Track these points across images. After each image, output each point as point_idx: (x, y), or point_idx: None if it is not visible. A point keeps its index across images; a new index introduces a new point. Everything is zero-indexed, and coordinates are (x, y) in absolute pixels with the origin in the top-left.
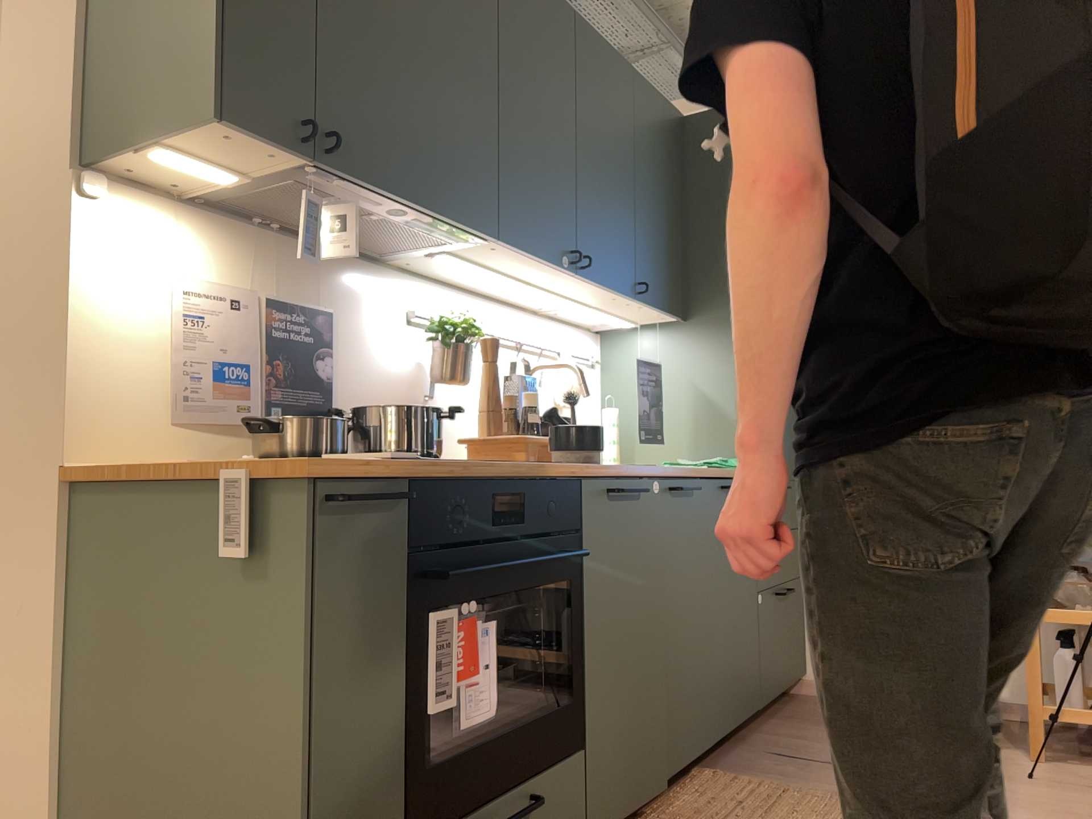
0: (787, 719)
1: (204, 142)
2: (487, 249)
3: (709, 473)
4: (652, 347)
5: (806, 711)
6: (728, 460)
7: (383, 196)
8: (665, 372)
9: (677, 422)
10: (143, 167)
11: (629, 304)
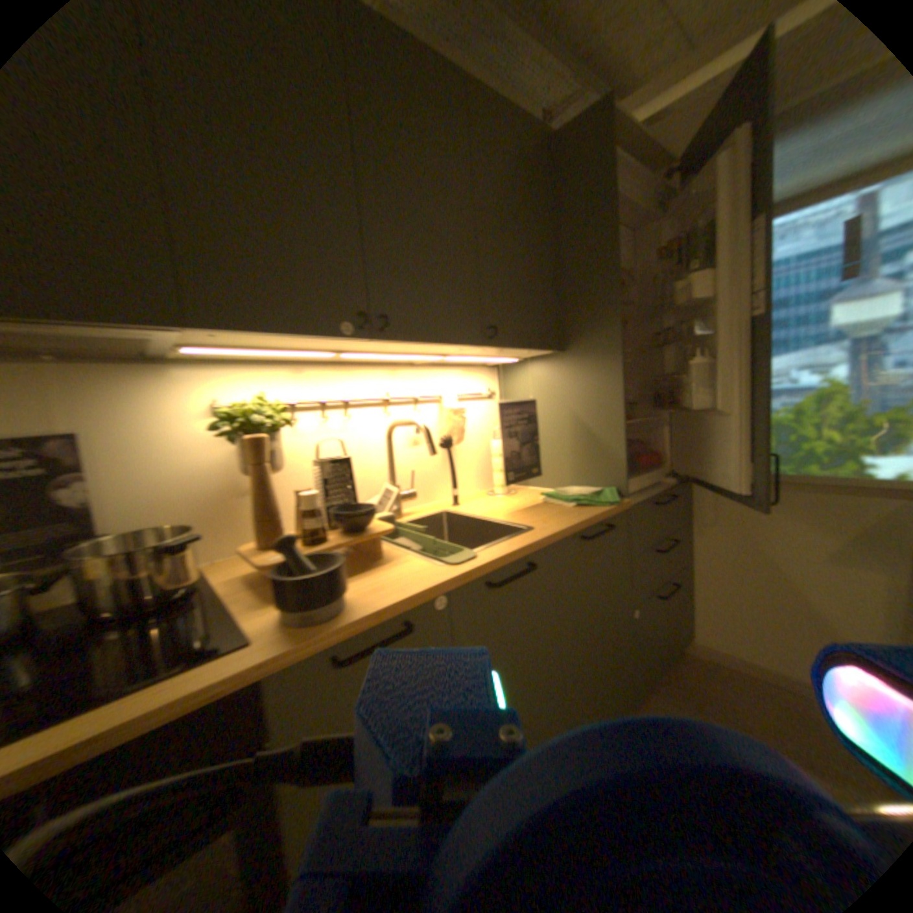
0: (665, 699)
1: None
2: (206, 336)
3: (550, 539)
4: (532, 377)
5: (686, 685)
6: (599, 490)
7: None
8: (544, 400)
9: (557, 447)
10: None
11: (482, 349)
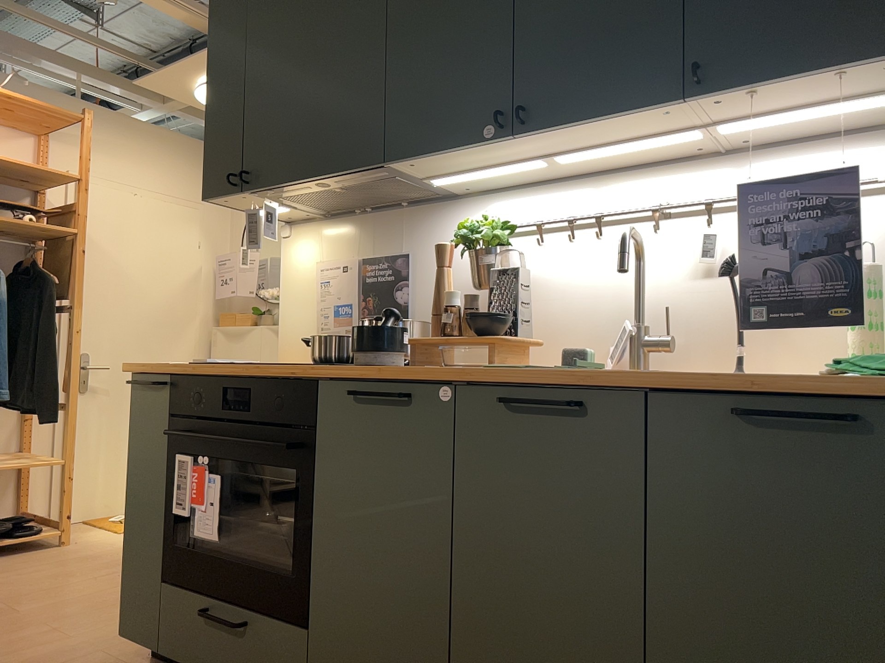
0: None
1: (237, 205)
2: (419, 166)
3: (633, 382)
4: None
5: None
6: None
7: (295, 185)
8: None
9: None
10: (288, 215)
11: (726, 103)
